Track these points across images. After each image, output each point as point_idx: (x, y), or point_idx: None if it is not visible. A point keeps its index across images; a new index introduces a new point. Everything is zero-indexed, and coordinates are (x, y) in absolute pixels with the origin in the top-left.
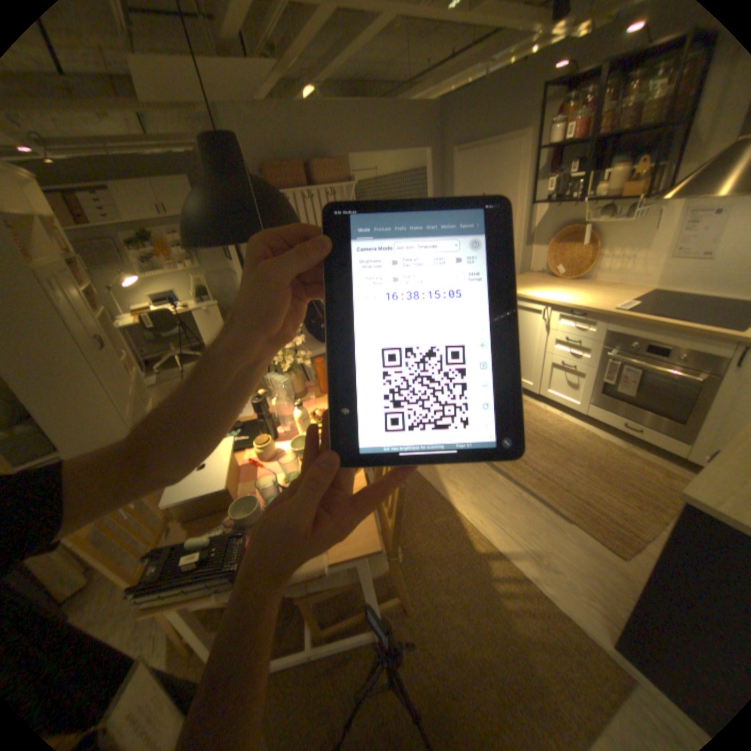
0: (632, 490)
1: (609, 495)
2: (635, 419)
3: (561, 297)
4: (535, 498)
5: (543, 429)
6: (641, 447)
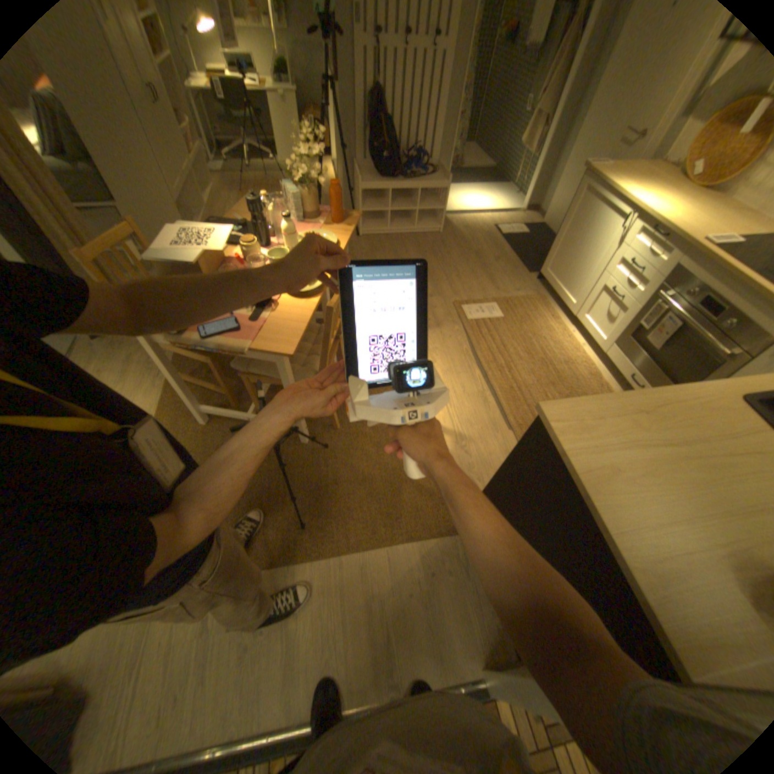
0: None
1: None
2: (646, 375)
3: (659, 204)
4: (494, 400)
5: (552, 350)
6: None
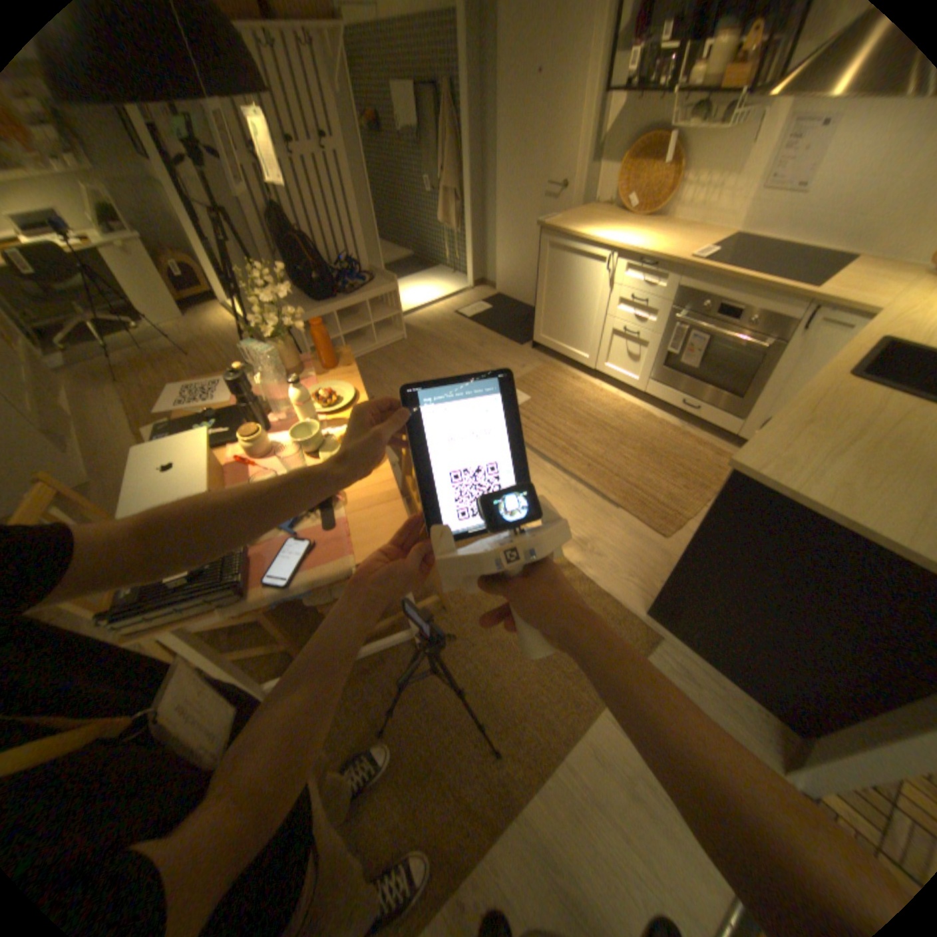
0: (680, 470)
1: (658, 476)
2: (693, 395)
3: (631, 240)
4: (583, 485)
5: (596, 410)
6: (695, 425)
